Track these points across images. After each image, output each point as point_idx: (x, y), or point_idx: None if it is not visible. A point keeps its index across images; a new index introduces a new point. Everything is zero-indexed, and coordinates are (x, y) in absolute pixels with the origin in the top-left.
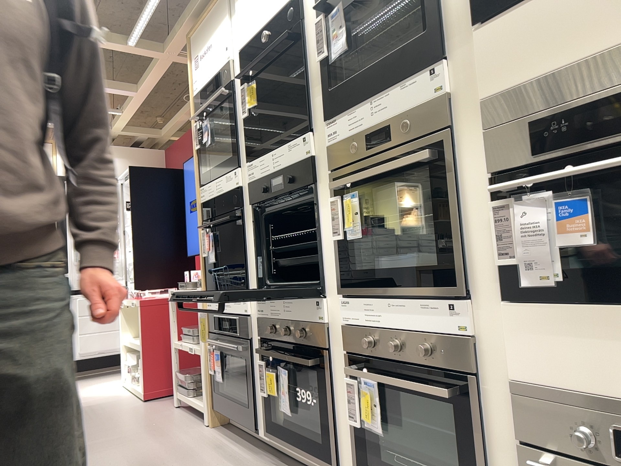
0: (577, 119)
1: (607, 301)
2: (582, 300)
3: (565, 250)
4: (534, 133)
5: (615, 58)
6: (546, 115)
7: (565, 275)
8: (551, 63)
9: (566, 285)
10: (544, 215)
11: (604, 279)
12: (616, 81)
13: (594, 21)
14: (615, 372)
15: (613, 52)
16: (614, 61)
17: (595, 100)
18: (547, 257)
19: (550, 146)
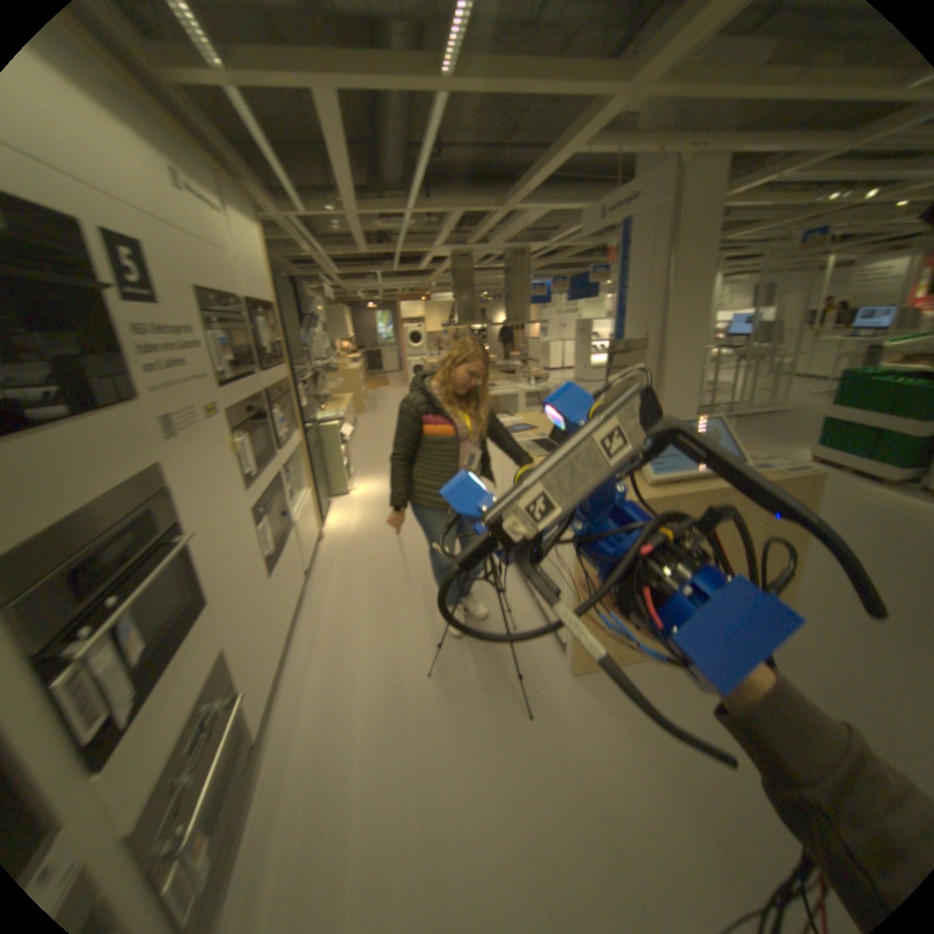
0: (107, 553)
1: (157, 679)
2: (147, 695)
3: (136, 664)
4: (78, 578)
5: (114, 501)
6: (84, 557)
7: (136, 686)
8: (70, 505)
9: (137, 693)
10: (111, 650)
11: (151, 666)
12: (117, 519)
13: (93, 469)
14: (173, 719)
15: (94, 495)
16: (112, 503)
17: (96, 535)
18: (126, 683)
19: (96, 585)
